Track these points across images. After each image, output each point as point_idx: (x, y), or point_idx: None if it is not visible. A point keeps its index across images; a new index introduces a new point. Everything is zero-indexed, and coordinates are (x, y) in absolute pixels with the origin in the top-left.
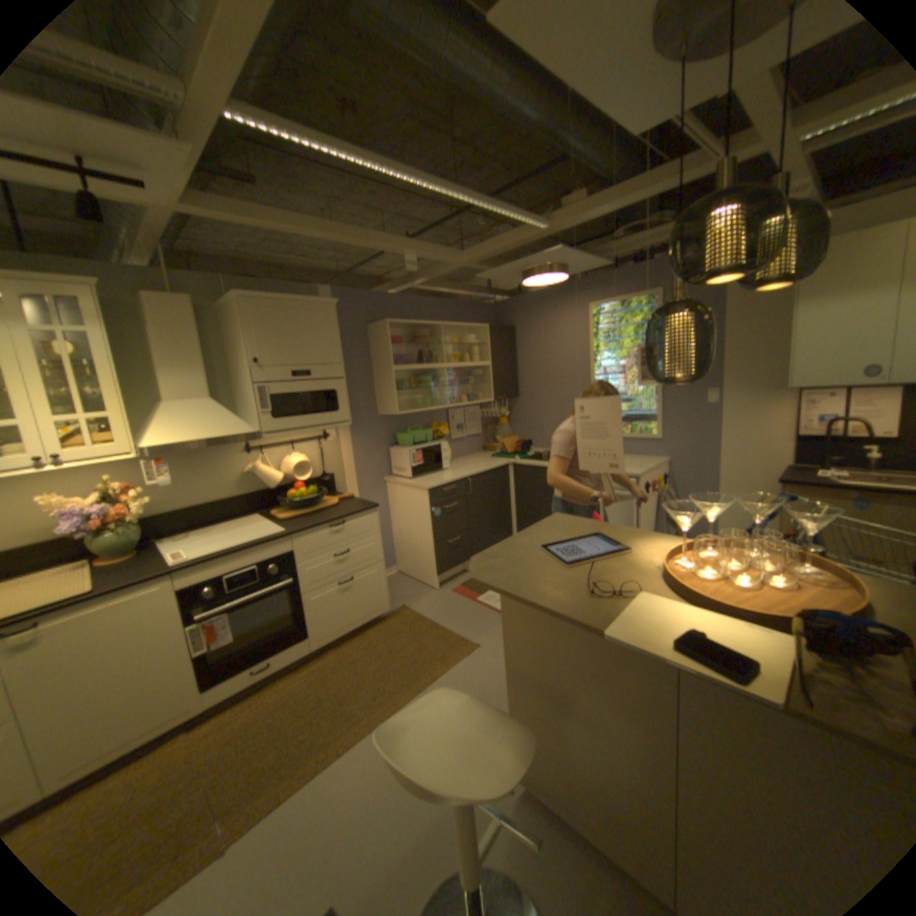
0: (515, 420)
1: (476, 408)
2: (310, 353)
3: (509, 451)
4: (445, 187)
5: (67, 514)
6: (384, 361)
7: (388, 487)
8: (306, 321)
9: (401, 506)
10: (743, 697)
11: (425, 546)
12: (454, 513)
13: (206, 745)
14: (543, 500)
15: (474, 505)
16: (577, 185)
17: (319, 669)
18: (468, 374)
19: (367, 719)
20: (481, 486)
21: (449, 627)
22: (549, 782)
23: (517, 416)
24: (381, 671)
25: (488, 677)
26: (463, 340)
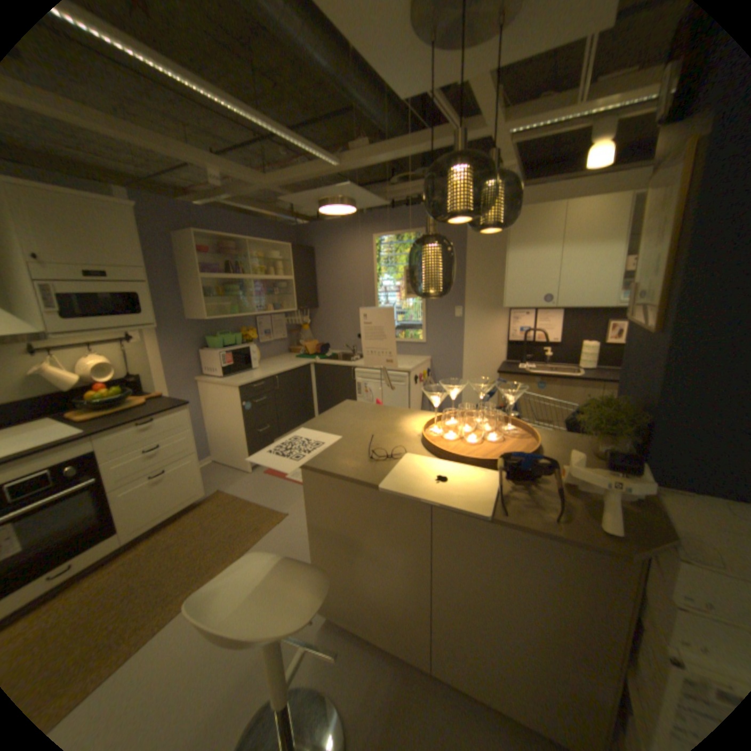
0: (316, 327)
1: (282, 315)
2: (106, 253)
3: (311, 352)
4: (244, 109)
5: None
6: (190, 268)
7: (199, 386)
8: (98, 220)
9: (213, 403)
10: (471, 518)
11: (237, 436)
12: (264, 406)
13: None
14: (340, 392)
15: (282, 398)
16: (362, 133)
17: (131, 559)
18: (274, 286)
19: (183, 595)
20: (288, 382)
21: (261, 503)
22: (344, 608)
23: (318, 324)
24: (197, 550)
25: (295, 538)
26: (269, 255)
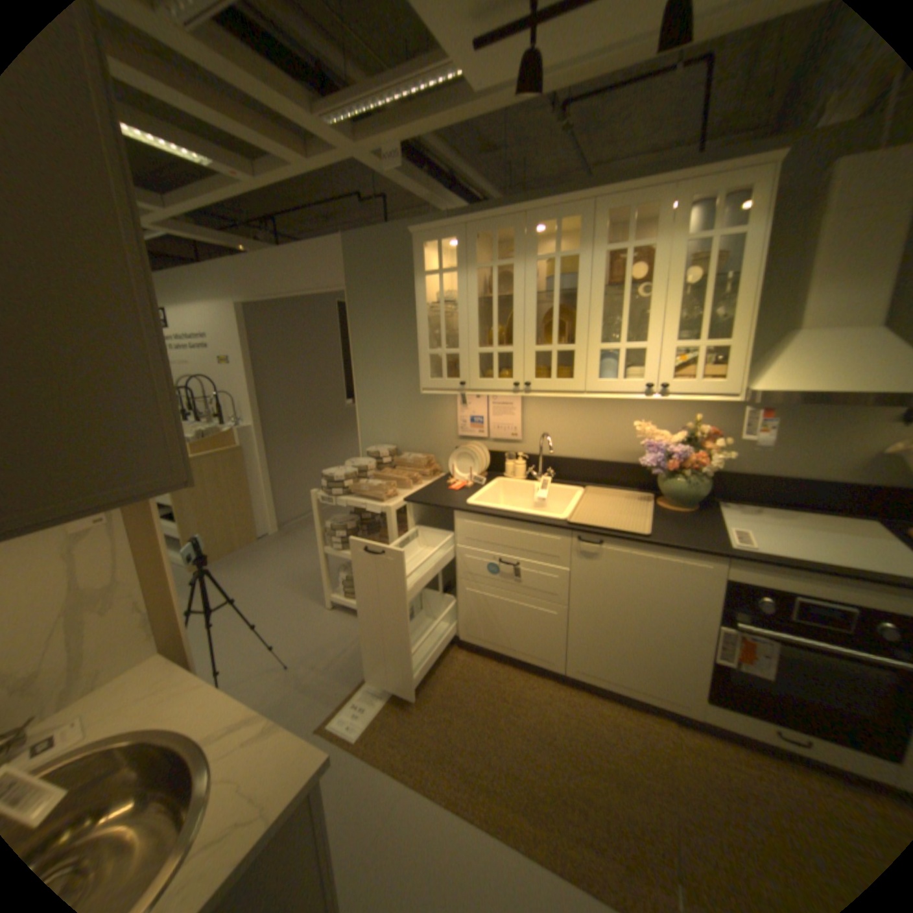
0: None
1: None
2: None
3: None
4: None
5: (652, 447)
6: None
7: None
8: None
9: None
10: None
11: None
12: None
13: (695, 767)
14: None
15: None
16: None
17: None
18: None
19: None
20: None
21: None
22: None
23: None
24: None
25: None
26: None
